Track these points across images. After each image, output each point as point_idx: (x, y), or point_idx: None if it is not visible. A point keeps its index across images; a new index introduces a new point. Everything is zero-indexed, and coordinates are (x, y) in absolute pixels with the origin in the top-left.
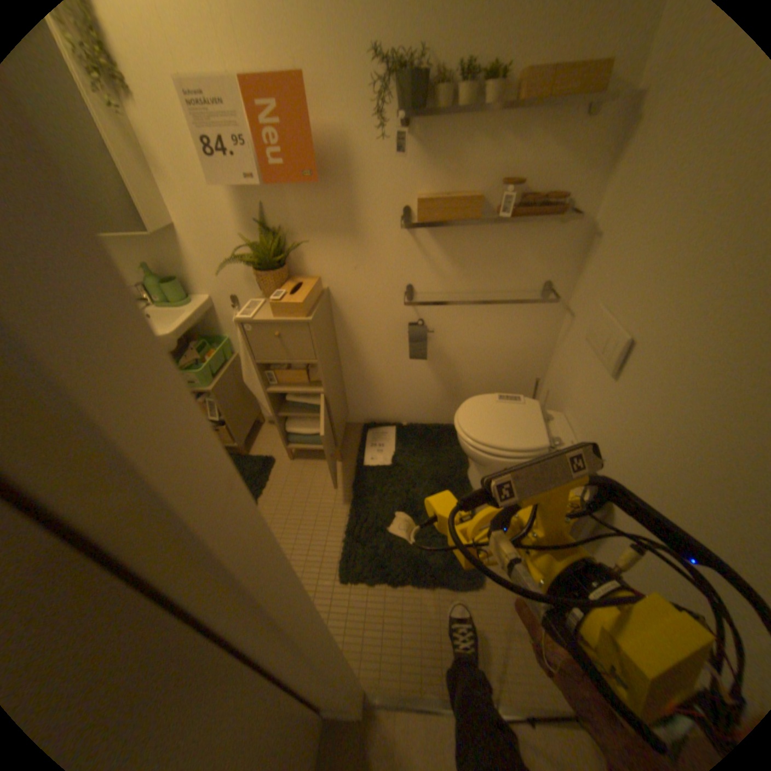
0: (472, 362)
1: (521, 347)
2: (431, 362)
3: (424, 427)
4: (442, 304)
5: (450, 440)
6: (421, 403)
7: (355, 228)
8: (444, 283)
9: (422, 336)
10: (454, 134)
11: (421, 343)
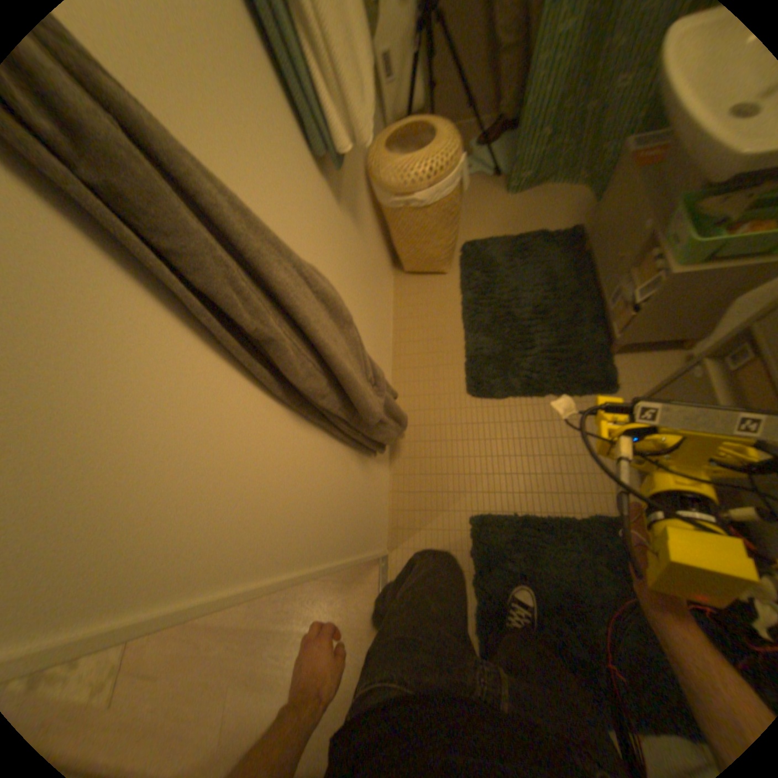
0: None
1: None
2: None
3: None
4: None
5: None
6: None
7: None
8: None
9: None
10: None
11: None
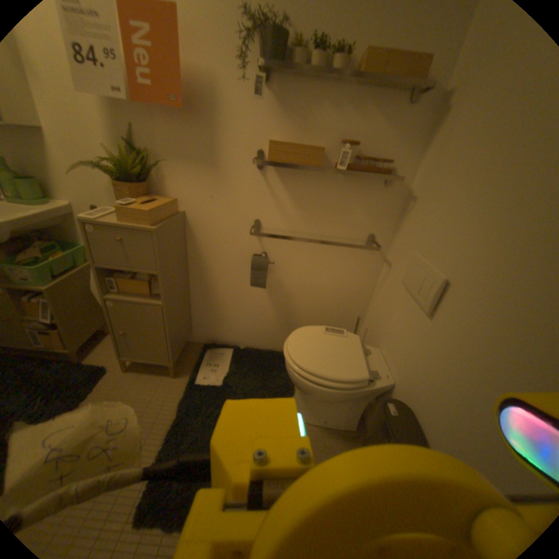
0: (306, 297)
1: (348, 288)
2: (272, 292)
3: (260, 352)
4: (284, 238)
5: (281, 366)
6: (260, 329)
7: (215, 161)
8: (288, 222)
9: (264, 265)
10: (306, 94)
11: (263, 271)
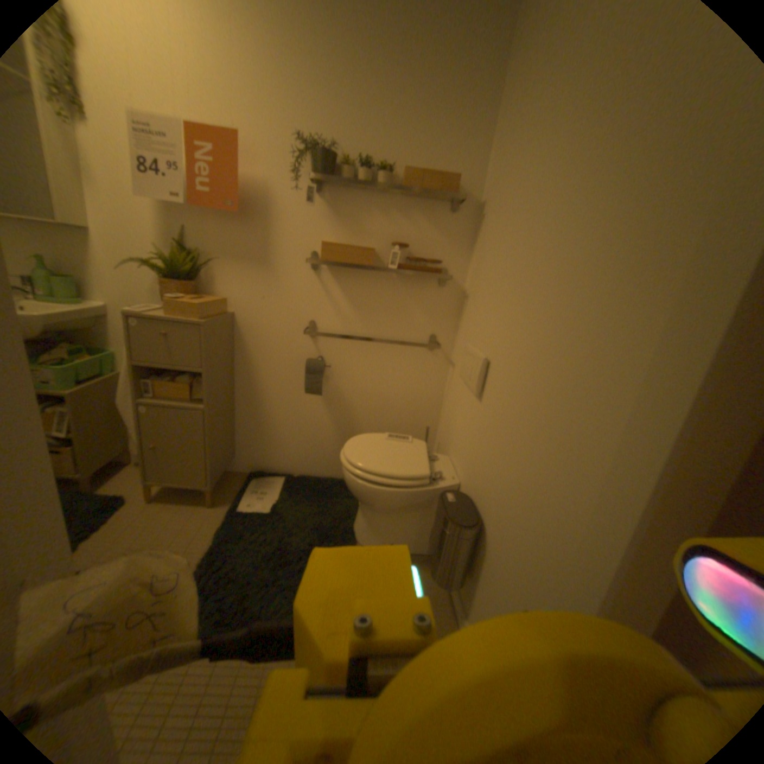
0: (370, 406)
1: (416, 394)
2: (331, 403)
3: (320, 479)
4: (341, 336)
5: (344, 492)
6: (319, 449)
7: (270, 260)
8: (346, 322)
9: (321, 366)
10: (357, 202)
11: (319, 373)
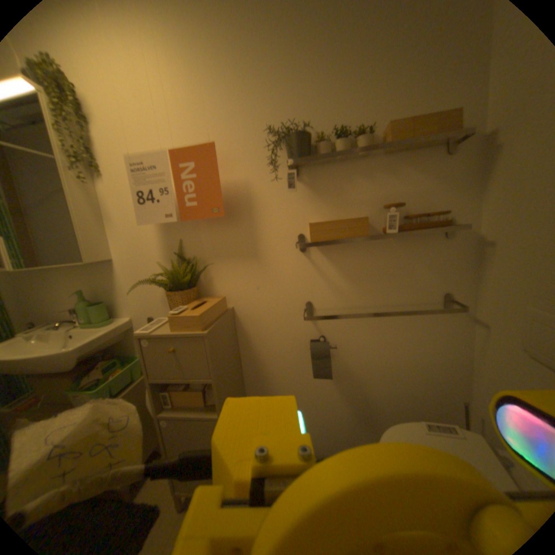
0: (384, 382)
1: (437, 363)
2: (339, 382)
3: None
4: (344, 317)
5: None
6: (333, 432)
7: (258, 253)
8: (343, 298)
9: (326, 351)
10: (336, 176)
11: (325, 359)
